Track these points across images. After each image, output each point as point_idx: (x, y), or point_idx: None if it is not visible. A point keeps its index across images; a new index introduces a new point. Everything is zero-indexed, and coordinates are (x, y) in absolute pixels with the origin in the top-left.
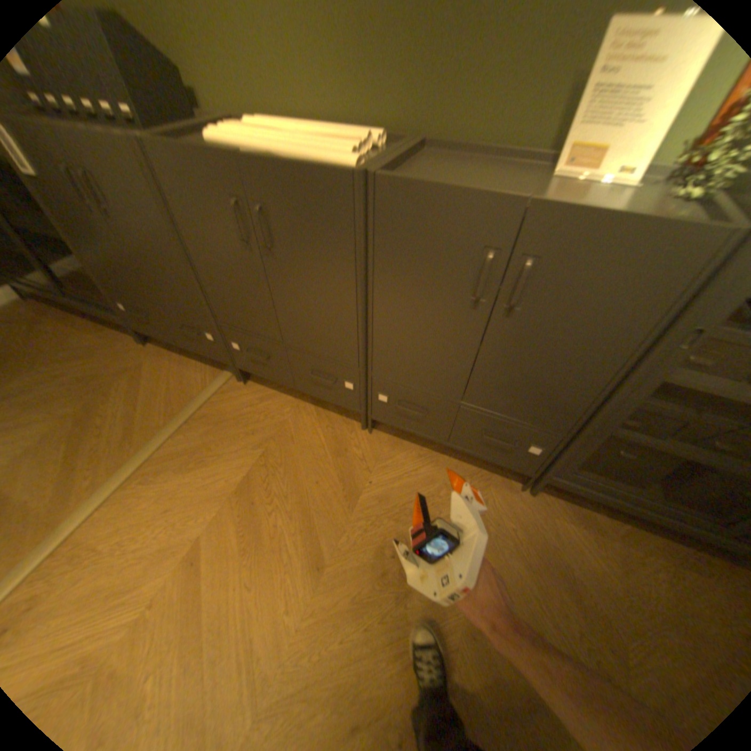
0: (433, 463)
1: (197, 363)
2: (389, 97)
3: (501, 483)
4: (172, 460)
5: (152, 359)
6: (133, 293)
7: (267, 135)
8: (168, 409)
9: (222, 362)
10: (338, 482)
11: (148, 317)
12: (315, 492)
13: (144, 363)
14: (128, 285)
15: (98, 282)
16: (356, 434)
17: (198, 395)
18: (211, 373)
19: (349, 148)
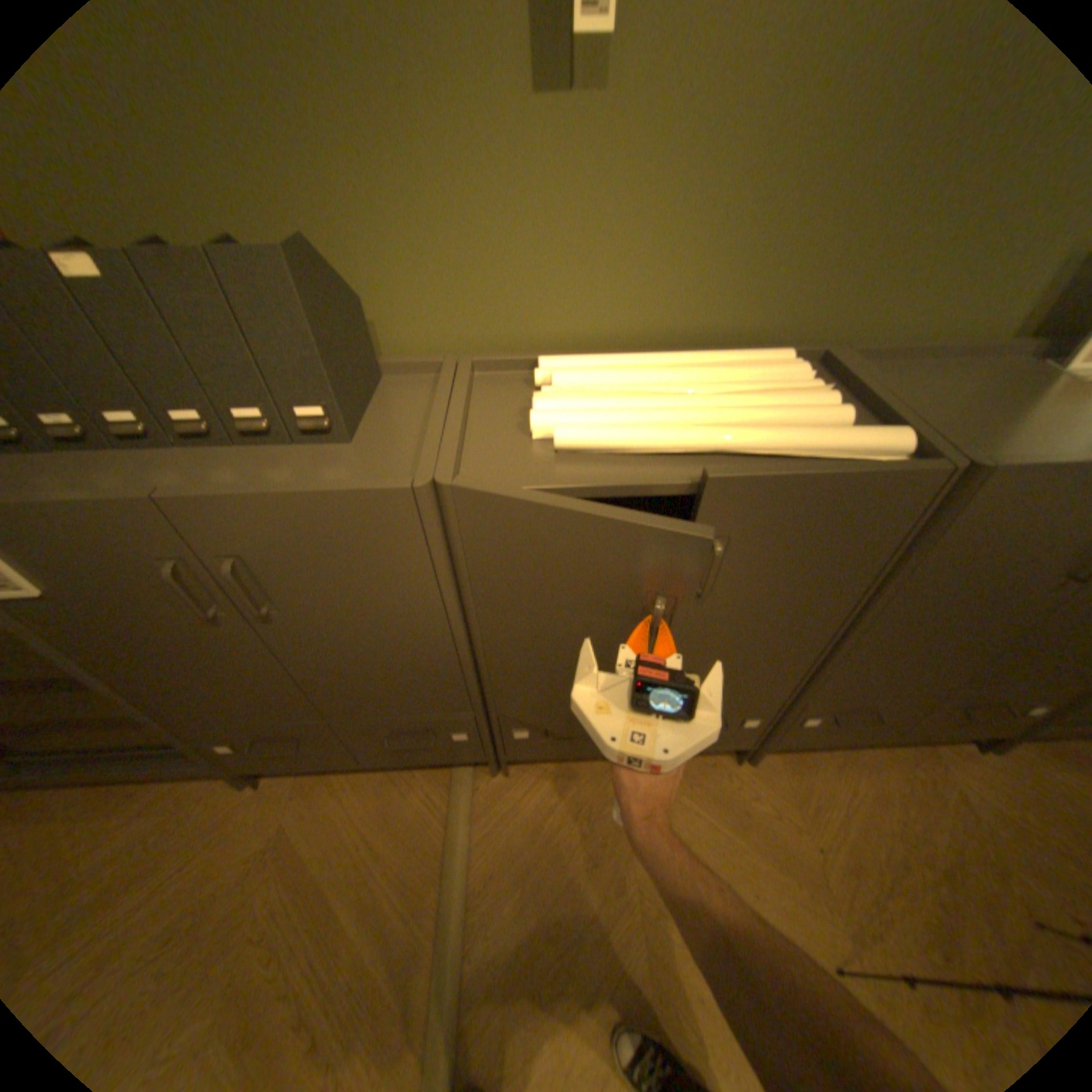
0: (865, 770)
1: (392, 774)
2: (785, 300)
3: (956, 756)
4: (506, 1004)
5: (298, 808)
6: (279, 722)
7: (682, 416)
8: (415, 900)
9: (472, 761)
10: (784, 876)
11: (303, 746)
12: (770, 916)
13: (288, 826)
14: (271, 713)
15: (175, 727)
16: (739, 777)
17: (449, 842)
18: (436, 783)
19: (851, 413)
